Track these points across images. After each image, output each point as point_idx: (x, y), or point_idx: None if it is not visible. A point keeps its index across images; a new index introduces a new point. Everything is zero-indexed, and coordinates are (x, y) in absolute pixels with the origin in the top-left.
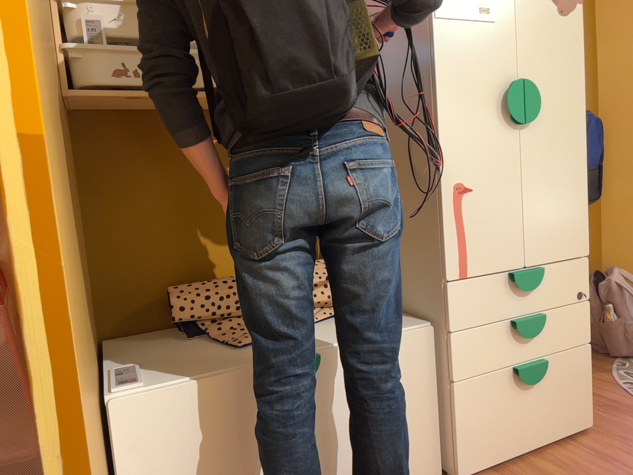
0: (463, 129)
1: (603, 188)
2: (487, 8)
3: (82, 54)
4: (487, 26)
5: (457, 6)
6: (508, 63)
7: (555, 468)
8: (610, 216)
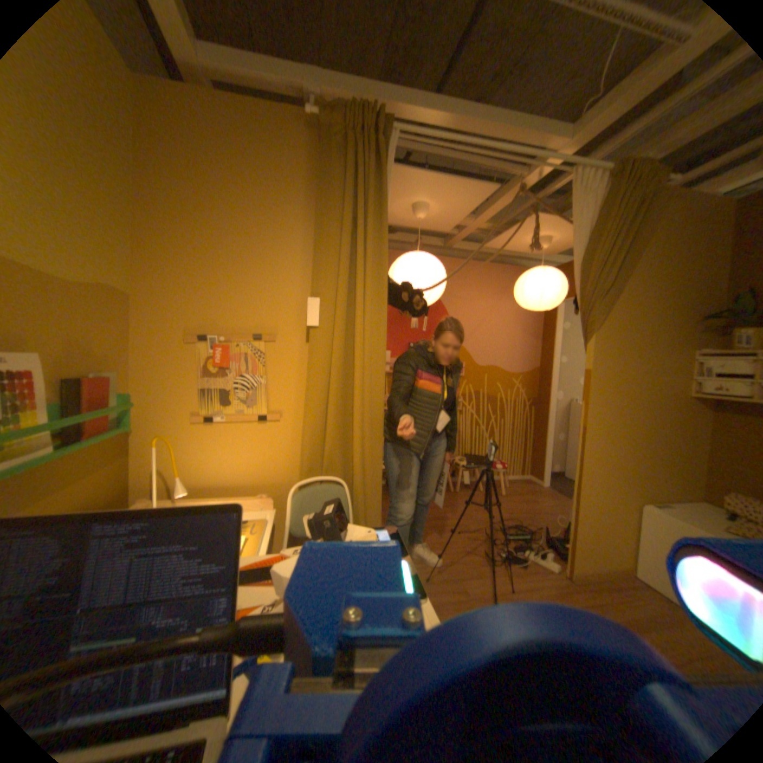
0: None
1: None
2: None
3: (703, 378)
4: None
5: None
6: None
7: None
8: None
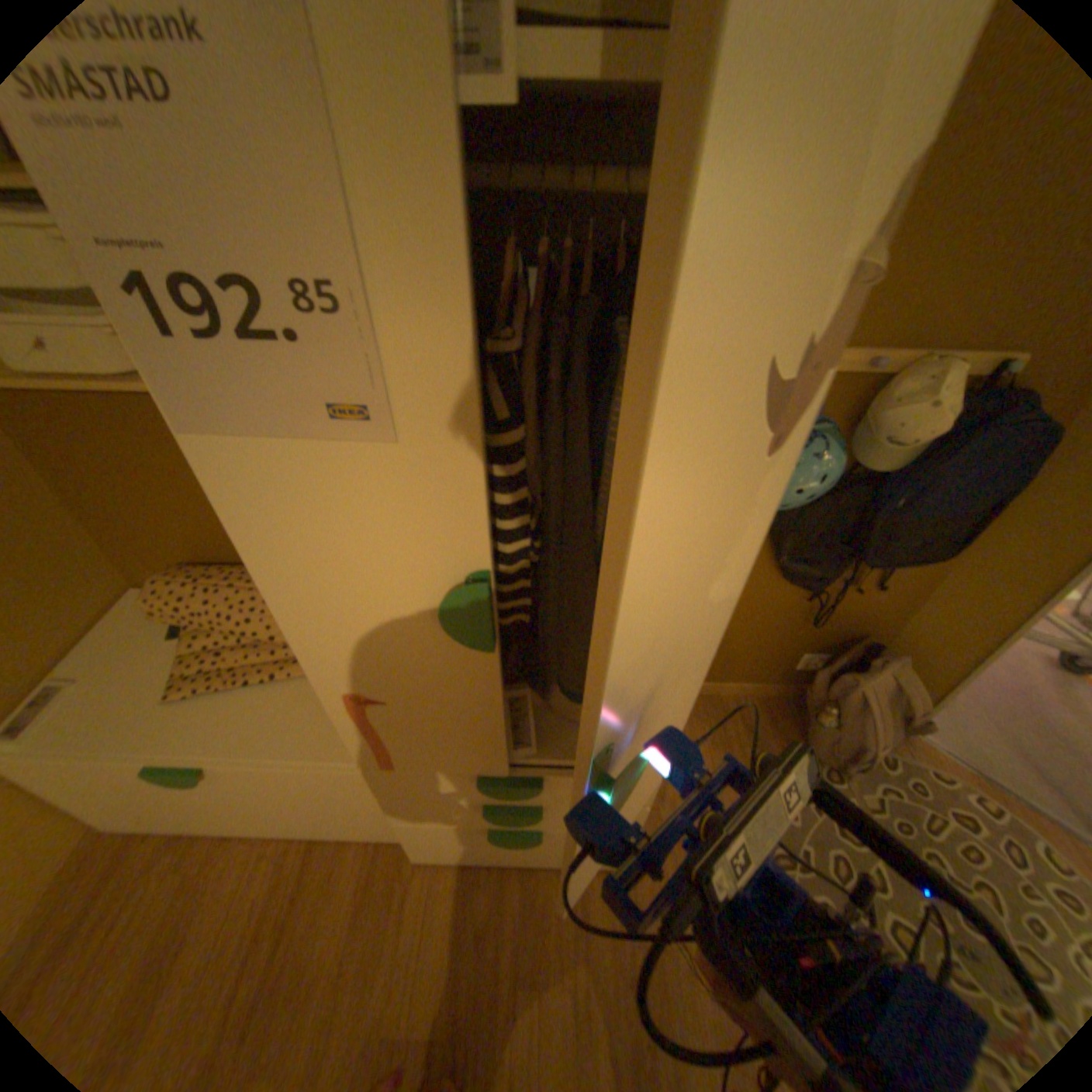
0: (342, 635)
1: (987, 537)
2: (355, 402)
3: None
4: (369, 452)
5: (241, 401)
6: (455, 535)
7: (517, 906)
8: (965, 582)
